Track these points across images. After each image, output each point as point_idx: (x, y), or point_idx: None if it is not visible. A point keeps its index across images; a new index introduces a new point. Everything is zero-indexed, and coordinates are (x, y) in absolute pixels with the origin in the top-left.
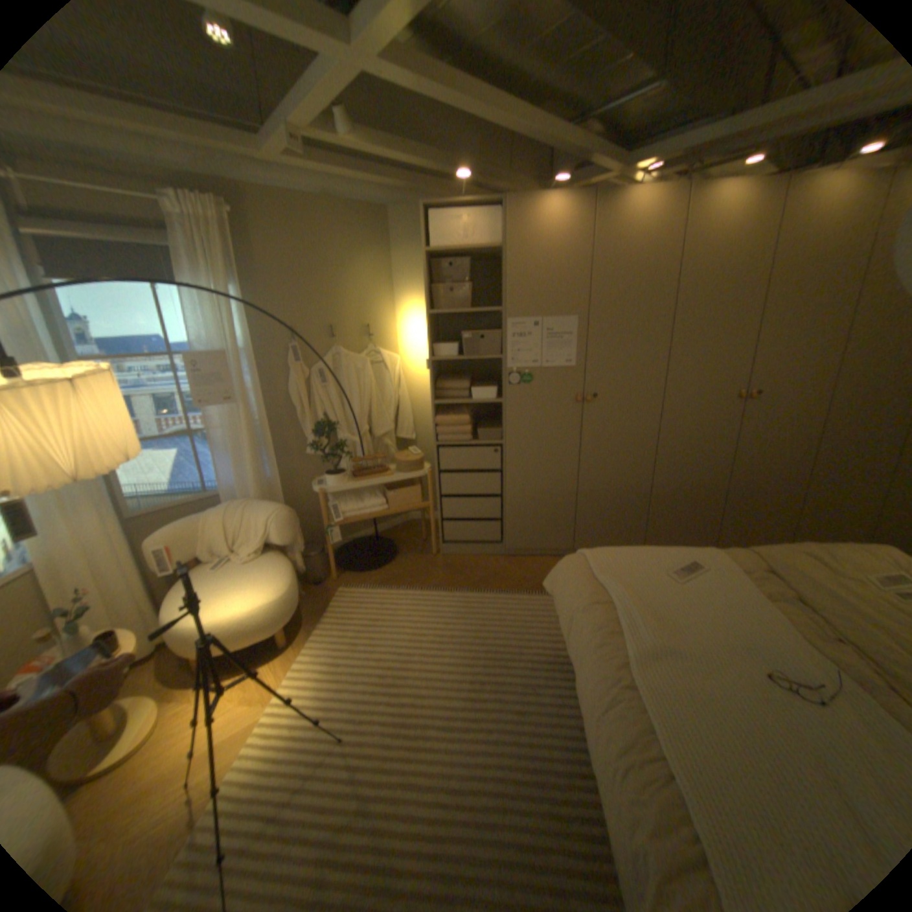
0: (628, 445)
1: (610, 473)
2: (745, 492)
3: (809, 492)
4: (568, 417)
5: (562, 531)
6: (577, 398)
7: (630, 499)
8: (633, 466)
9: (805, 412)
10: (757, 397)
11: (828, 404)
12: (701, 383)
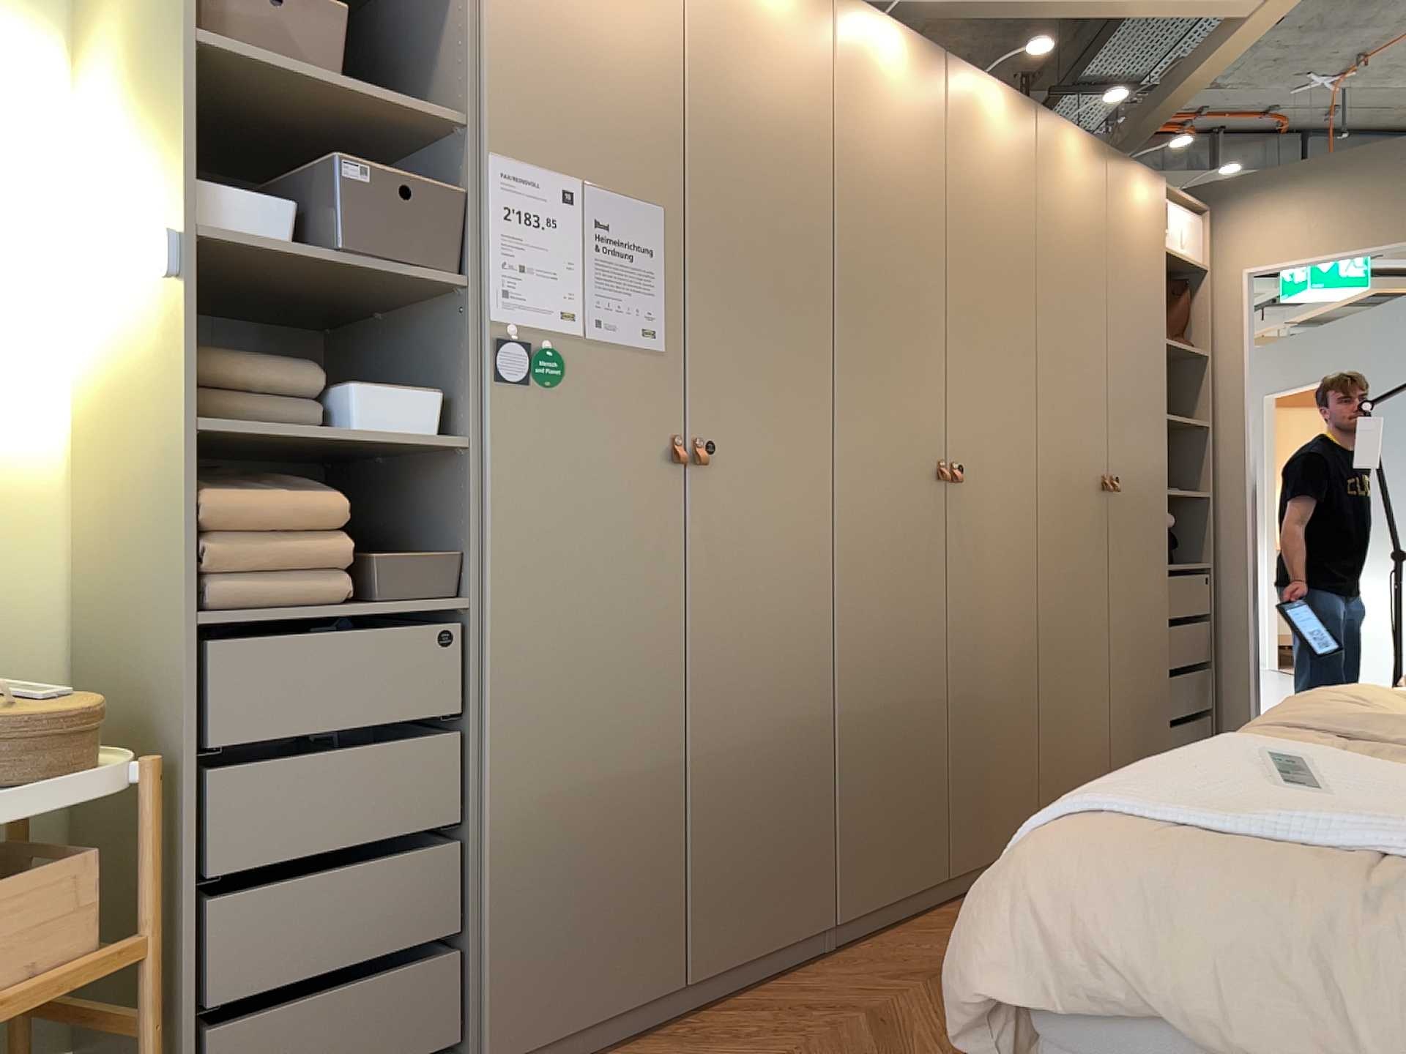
0: (775, 597)
1: (746, 687)
2: (961, 707)
3: (1030, 692)
4: (645, 507)
5: (646, 923)
6: (665, 447)
7: (790, 766)
8: (789, 659)
9: (1005, 516)
10: (951, 479)
11: (1025, 502)
12: (878, 436)
